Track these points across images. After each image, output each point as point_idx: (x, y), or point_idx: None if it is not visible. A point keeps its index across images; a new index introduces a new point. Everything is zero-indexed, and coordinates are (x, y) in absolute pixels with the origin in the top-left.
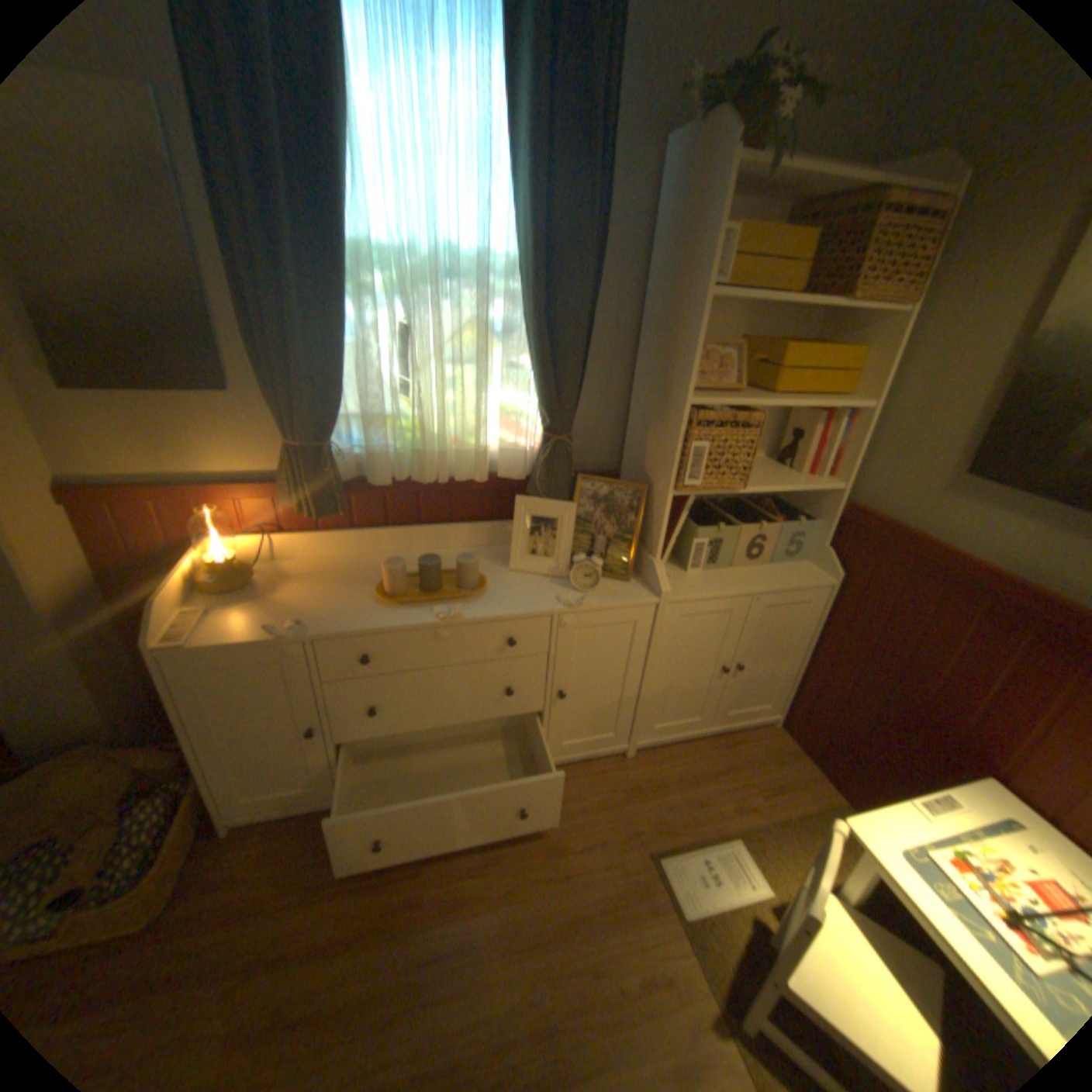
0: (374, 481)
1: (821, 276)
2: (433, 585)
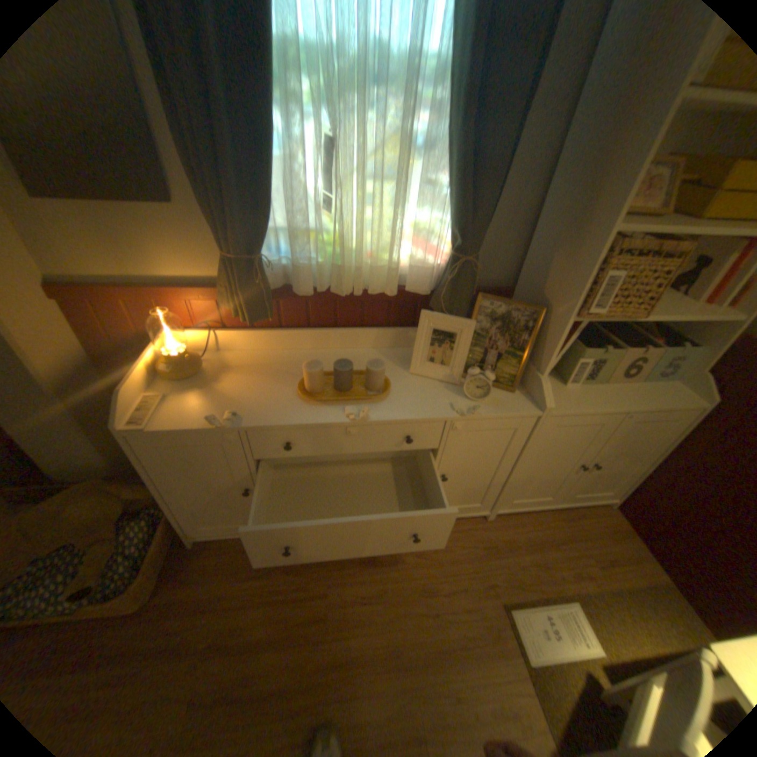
0: (299, 291)
1: None
2: (346, 386)
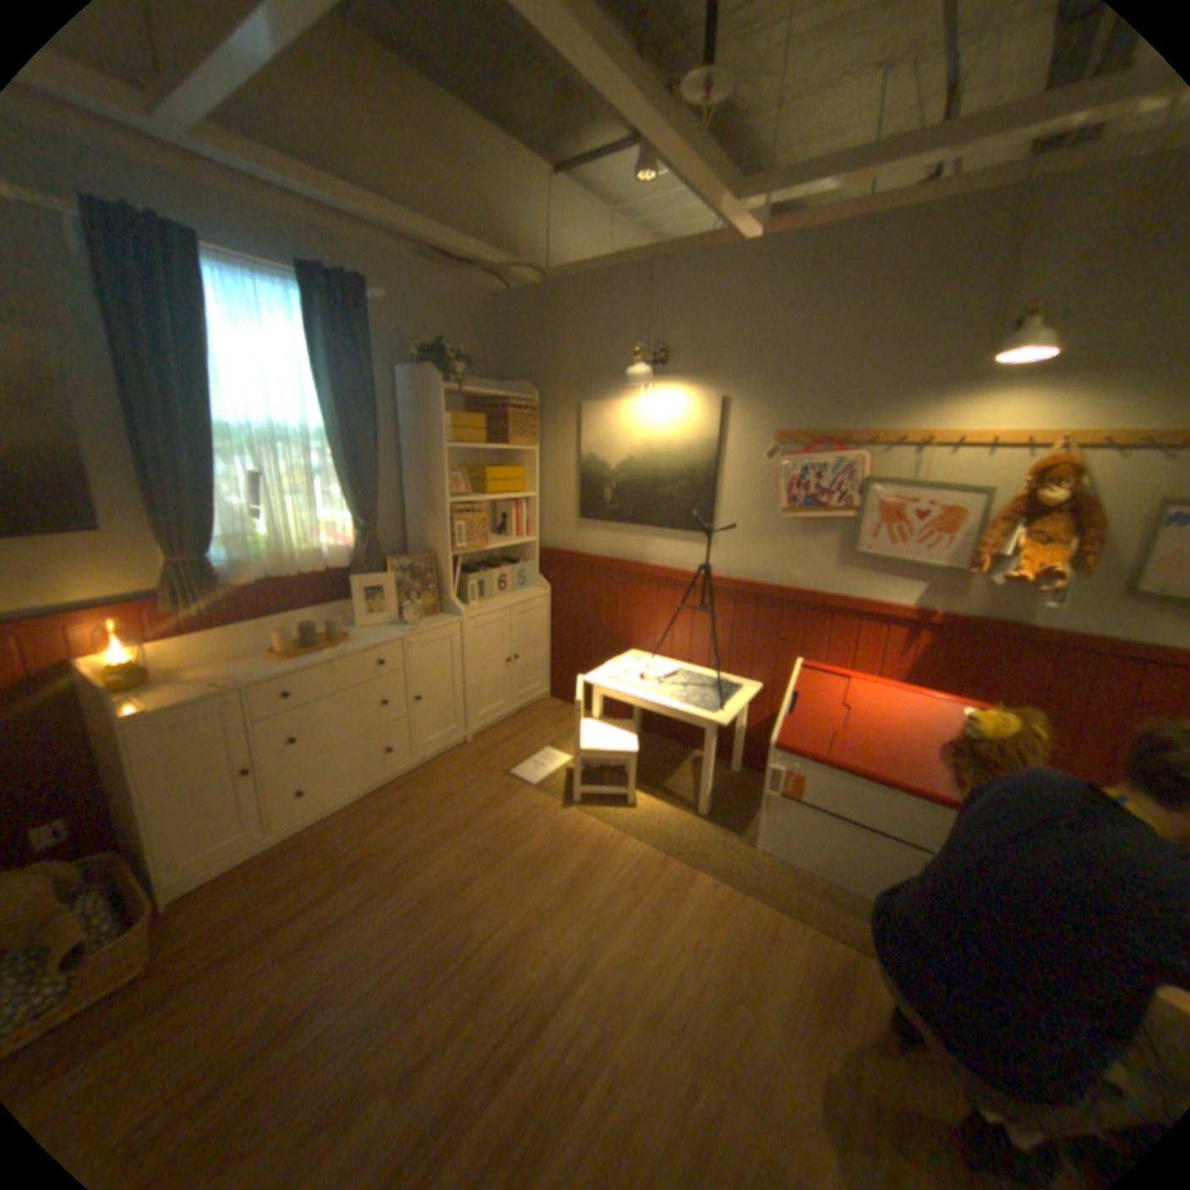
0: (240, 582)
1: (490, 435)
2: (312, 642)
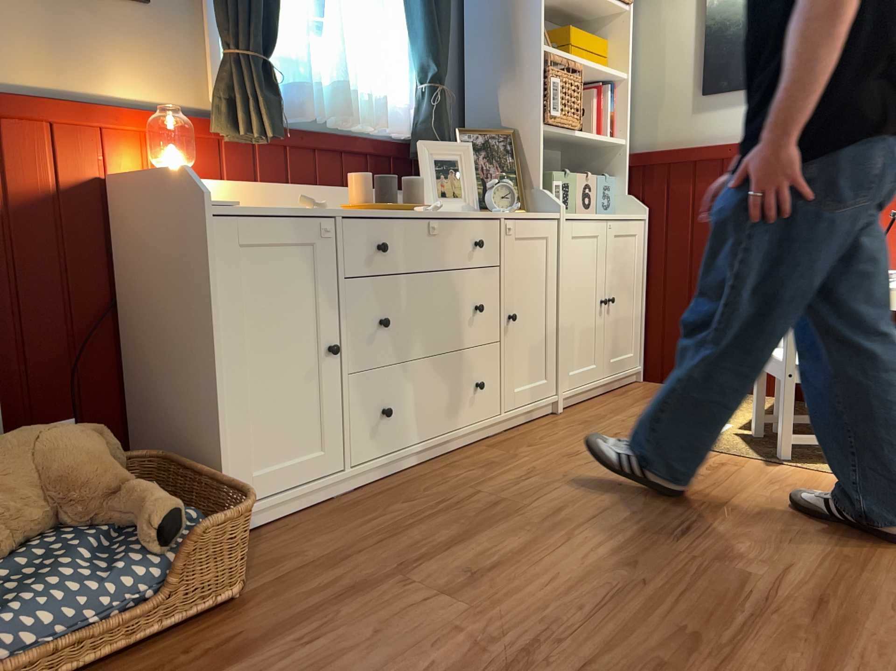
0: (301, 113)
1: None
2: (394, 200)
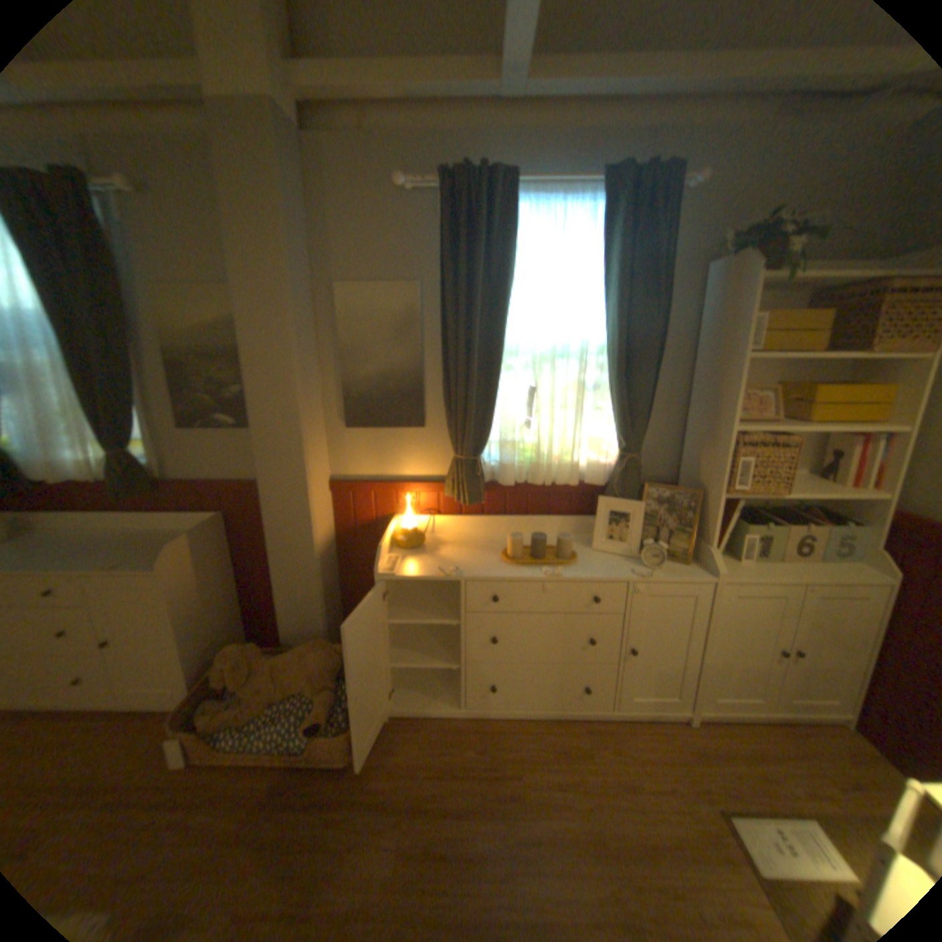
0: (503, 482)
1: (842, 338)
2: (540, 554)
